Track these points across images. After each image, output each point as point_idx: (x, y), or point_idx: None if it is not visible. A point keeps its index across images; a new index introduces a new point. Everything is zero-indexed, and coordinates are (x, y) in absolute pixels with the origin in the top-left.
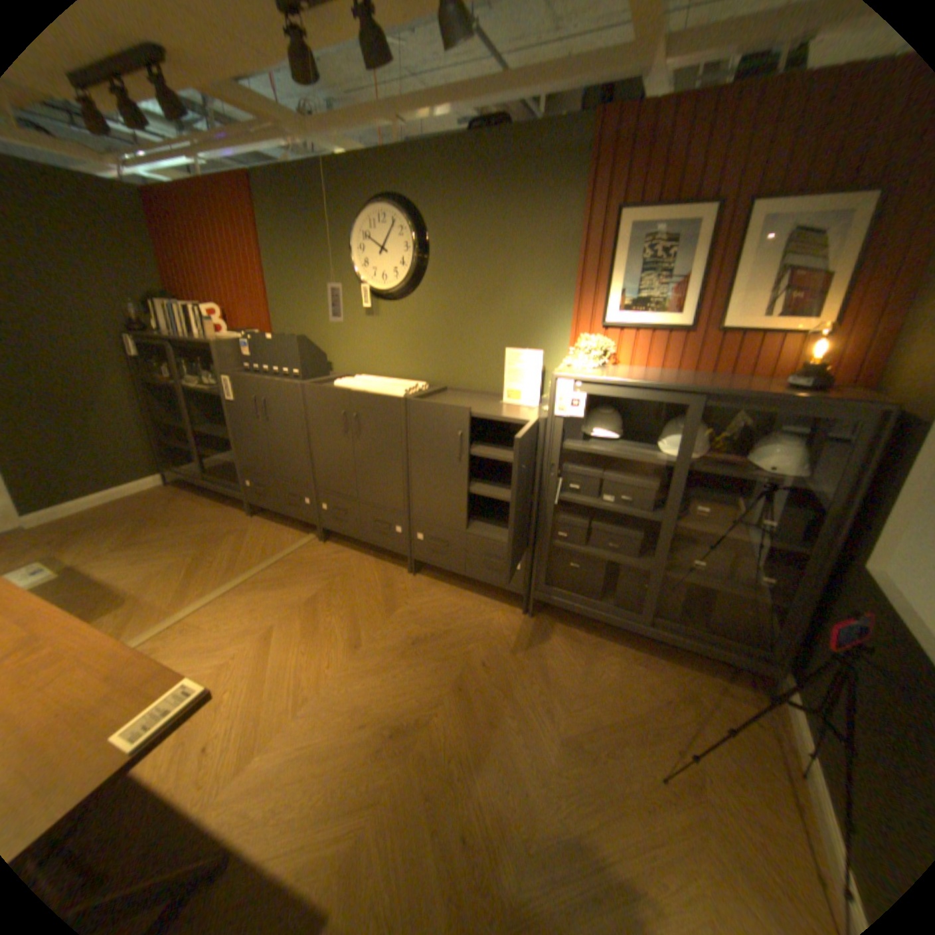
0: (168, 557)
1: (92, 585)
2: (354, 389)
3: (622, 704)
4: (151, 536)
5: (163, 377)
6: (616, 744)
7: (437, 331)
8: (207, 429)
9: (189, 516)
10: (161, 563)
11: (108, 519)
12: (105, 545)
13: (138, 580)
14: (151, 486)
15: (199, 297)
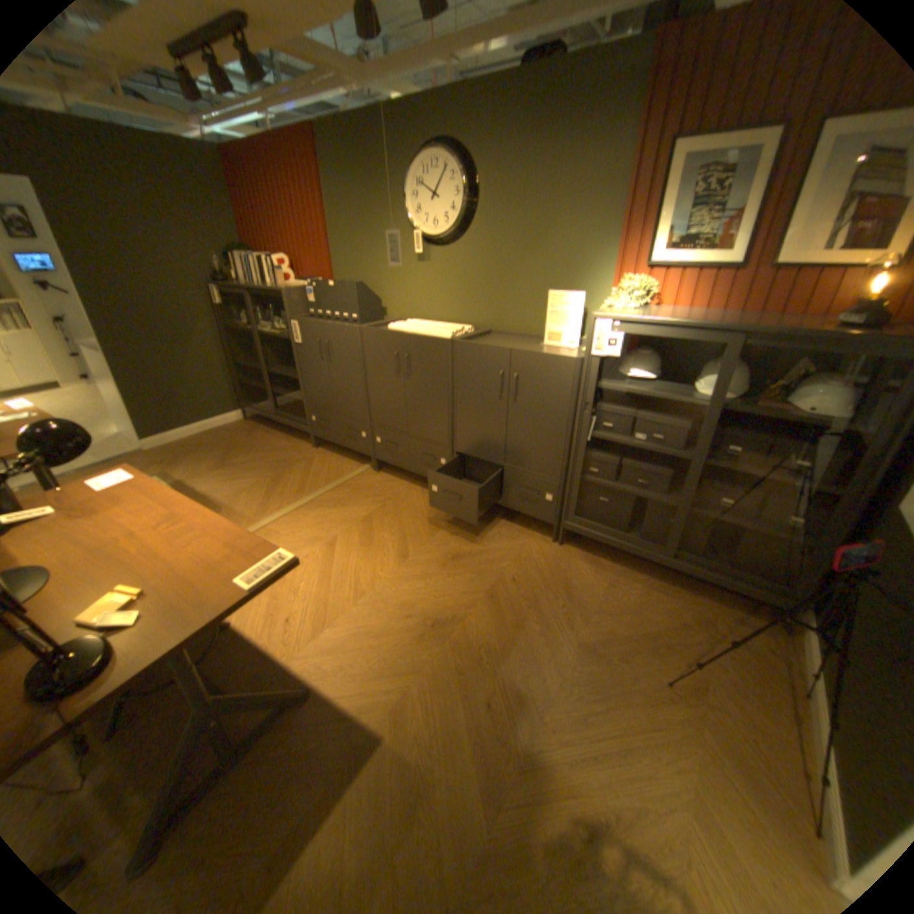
0: (251, 477)
1: (196, 495)
2: (406, 331)
3: (639, 622)
4: (237, 460)
5: (242, 323)
6: (629, 652)
7: (484, 275)
8: (279, 369)
9: (266, 445)
10: (247, 482)
11: (203, 445)
12: (203, 465)
13: (230, 494)
14: (234, 420)
15: (270, 249)
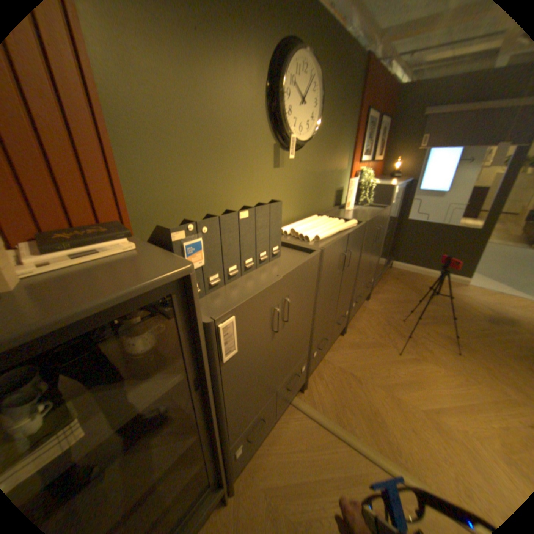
0: None
1: None
2: (334, 233)
3: (405, 290)
4: None
5: None
6: (423, 295)
7: (314, 174)
8: None
9: None
10: None
11: None
12: None
13: None
14: None
15: None
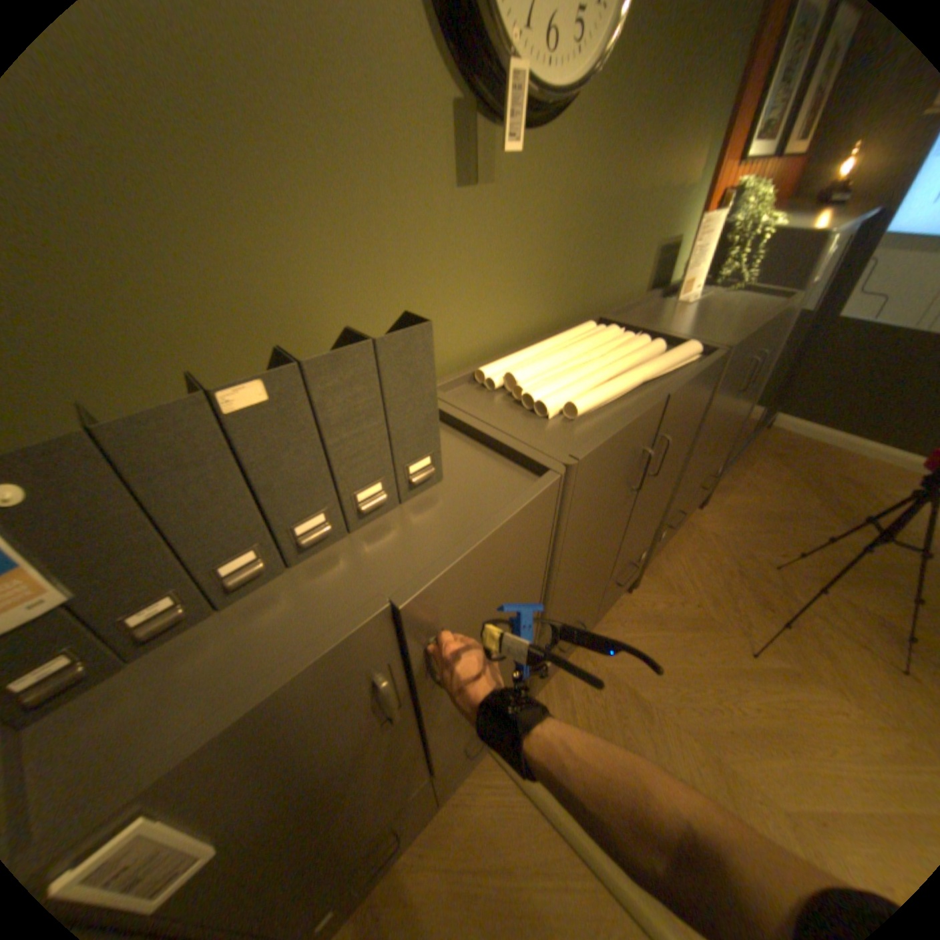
0: None
1: None
2: (626, 389)
3: (795, 488)
4: None
5: None
6: (836, 504)
7: (597, 203)
8: None
9: None
10: None
11: None
12: None
13: None
14: None
15: None
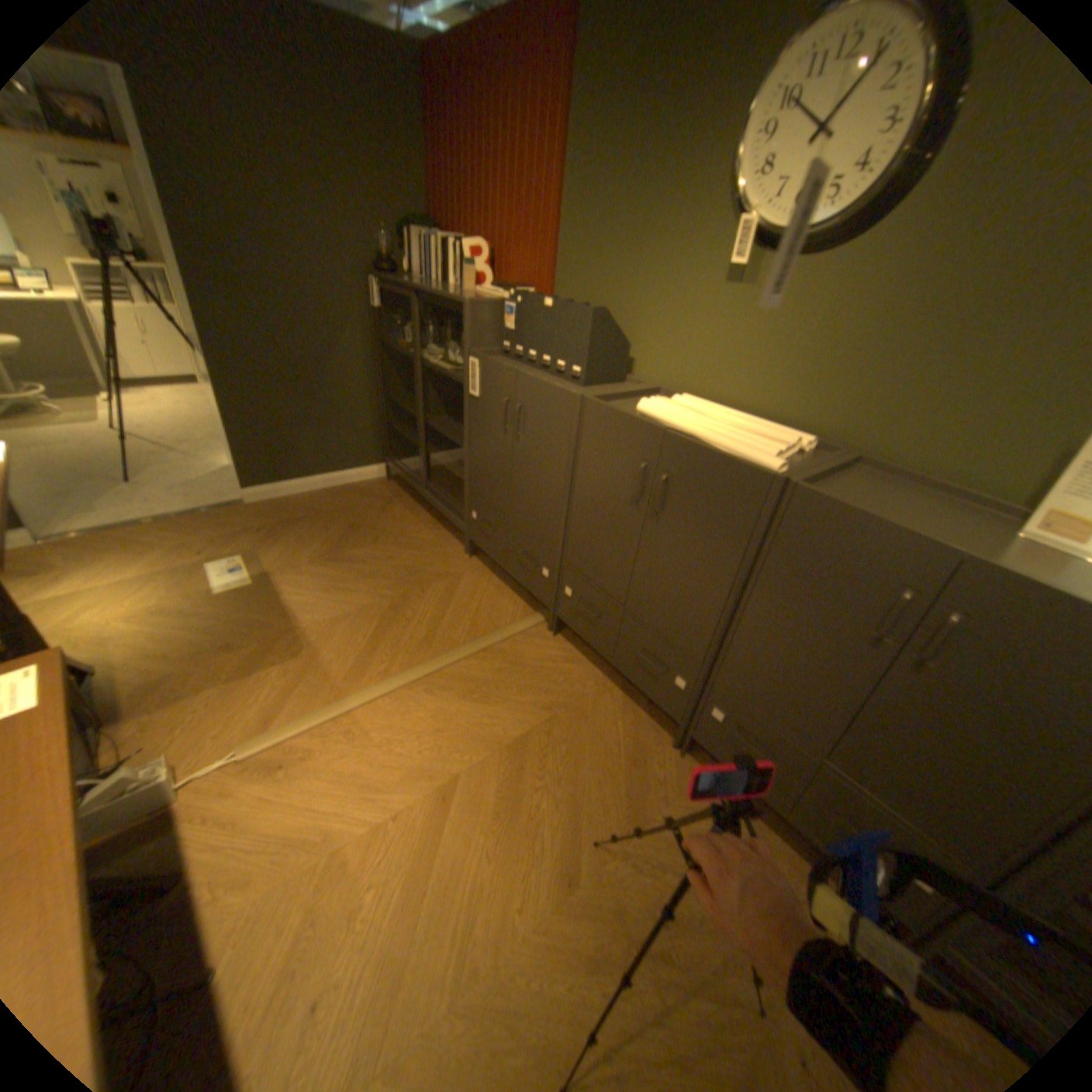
0: (365, 594)
1: (280, 610)
2: (675, 425)
3: None
4: (356, 554)
5: (406, 344)
6: None
7: (886, 331)
8: (442, 426)
9: (403, 534)
10: (356, 602)
11: (322, 514)
12: (308, 552)
13: (326, 621)
14: (375, 478)
15: (466, 230)
